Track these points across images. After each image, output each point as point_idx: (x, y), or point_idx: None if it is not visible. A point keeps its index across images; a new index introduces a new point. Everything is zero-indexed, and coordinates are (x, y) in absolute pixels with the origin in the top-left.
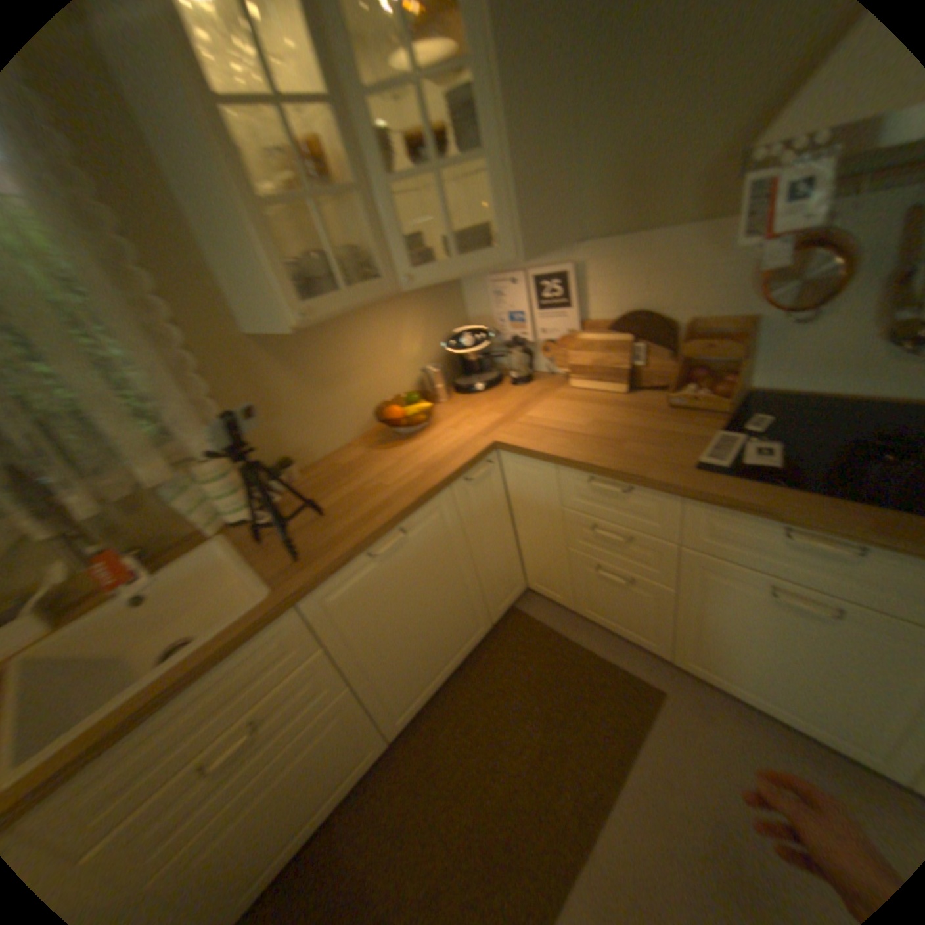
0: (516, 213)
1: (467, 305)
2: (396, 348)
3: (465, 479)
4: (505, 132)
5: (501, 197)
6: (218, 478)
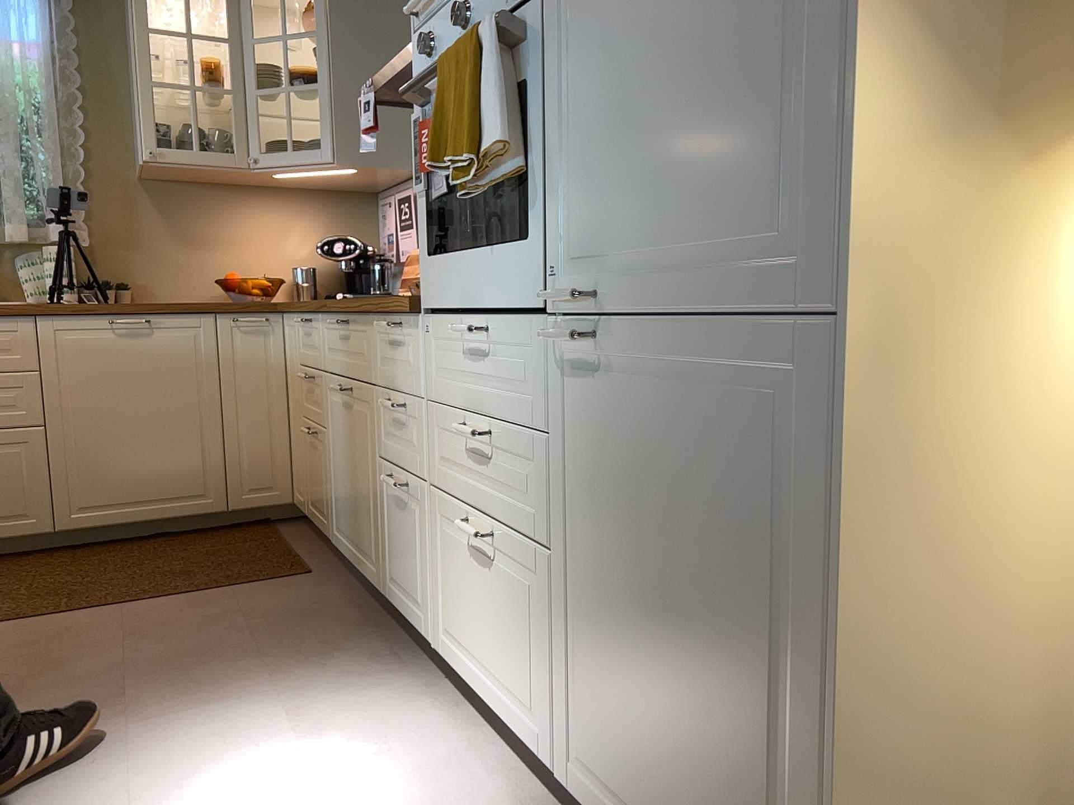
0: (334, 127)
1: (378, 232)
2: (276, 240)
3: (231, 318)
4: (332, 76)
5: (325, 115)
6: (54, 258)
